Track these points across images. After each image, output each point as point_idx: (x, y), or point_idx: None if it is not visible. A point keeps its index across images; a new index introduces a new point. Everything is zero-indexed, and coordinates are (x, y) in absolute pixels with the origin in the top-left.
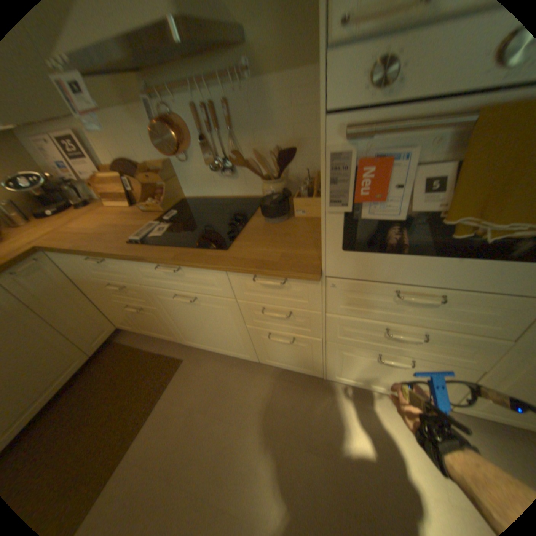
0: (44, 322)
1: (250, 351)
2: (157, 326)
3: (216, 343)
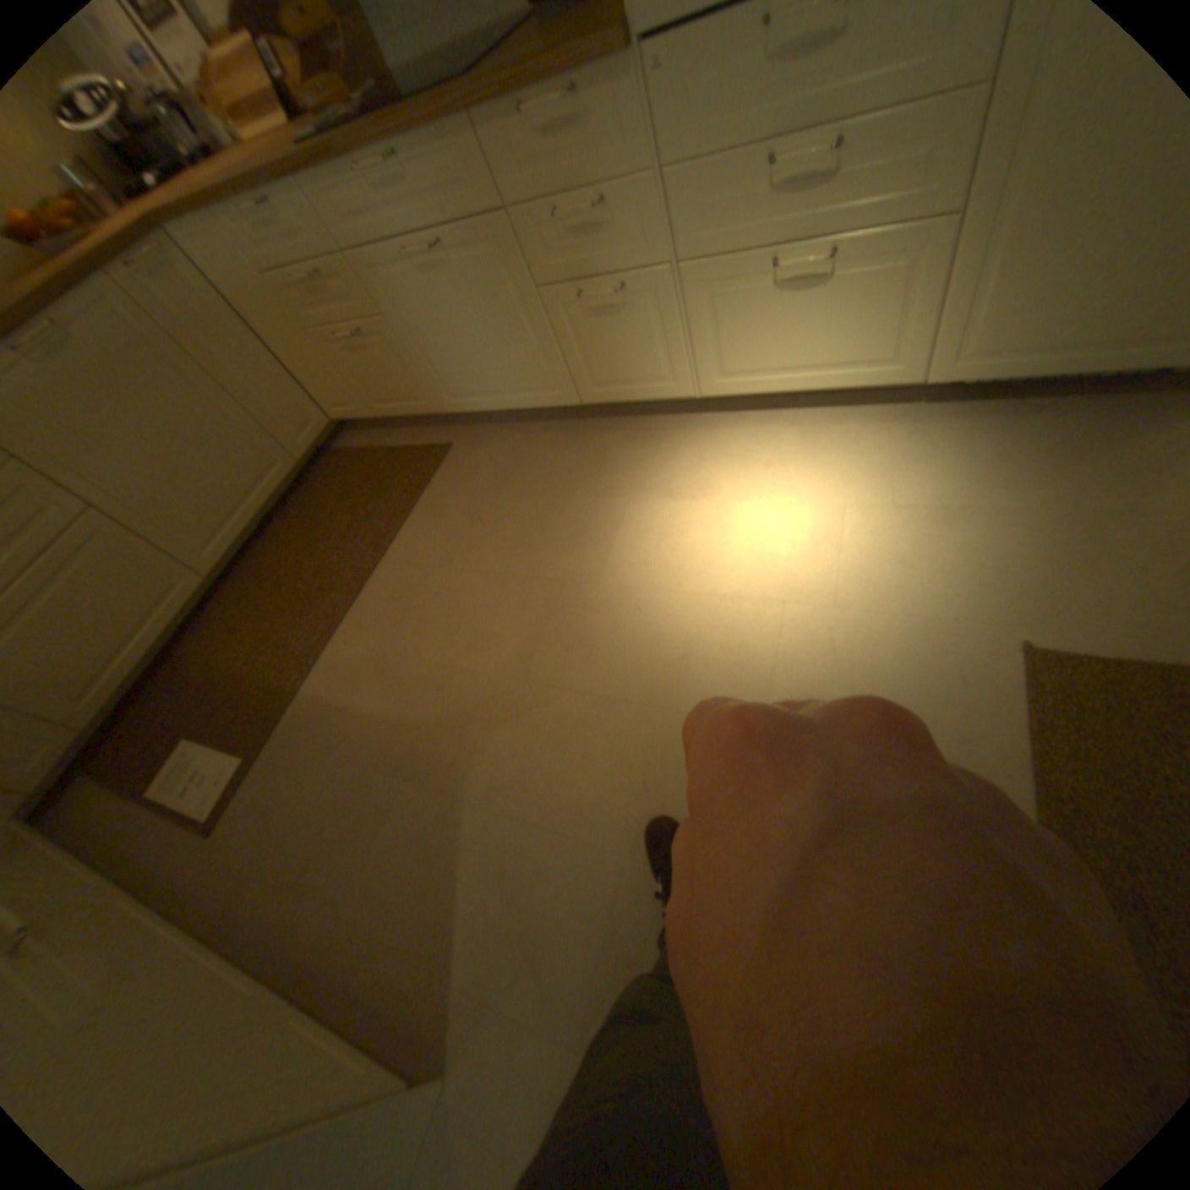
0: (205, 375)
1: (559, 373)
2: (395, 376)
3: (499, 379)
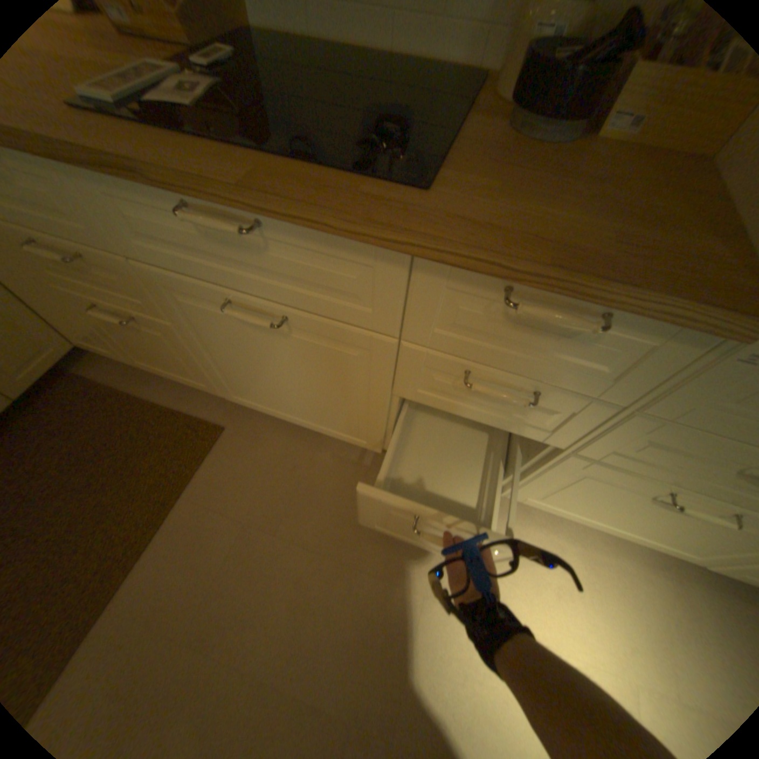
0: None
1: (374, 436)
2: (173, 360)
3: (303, 412)
